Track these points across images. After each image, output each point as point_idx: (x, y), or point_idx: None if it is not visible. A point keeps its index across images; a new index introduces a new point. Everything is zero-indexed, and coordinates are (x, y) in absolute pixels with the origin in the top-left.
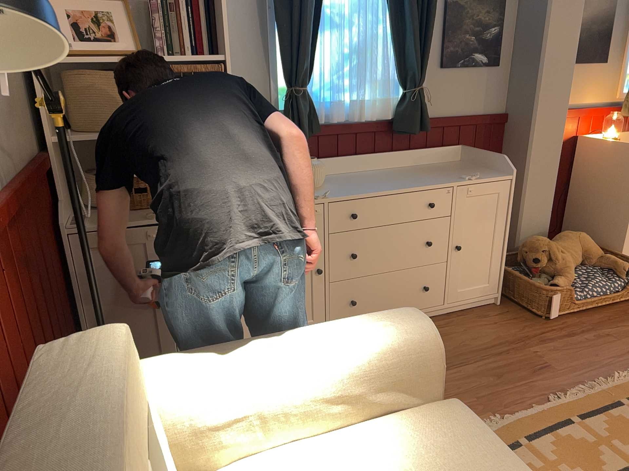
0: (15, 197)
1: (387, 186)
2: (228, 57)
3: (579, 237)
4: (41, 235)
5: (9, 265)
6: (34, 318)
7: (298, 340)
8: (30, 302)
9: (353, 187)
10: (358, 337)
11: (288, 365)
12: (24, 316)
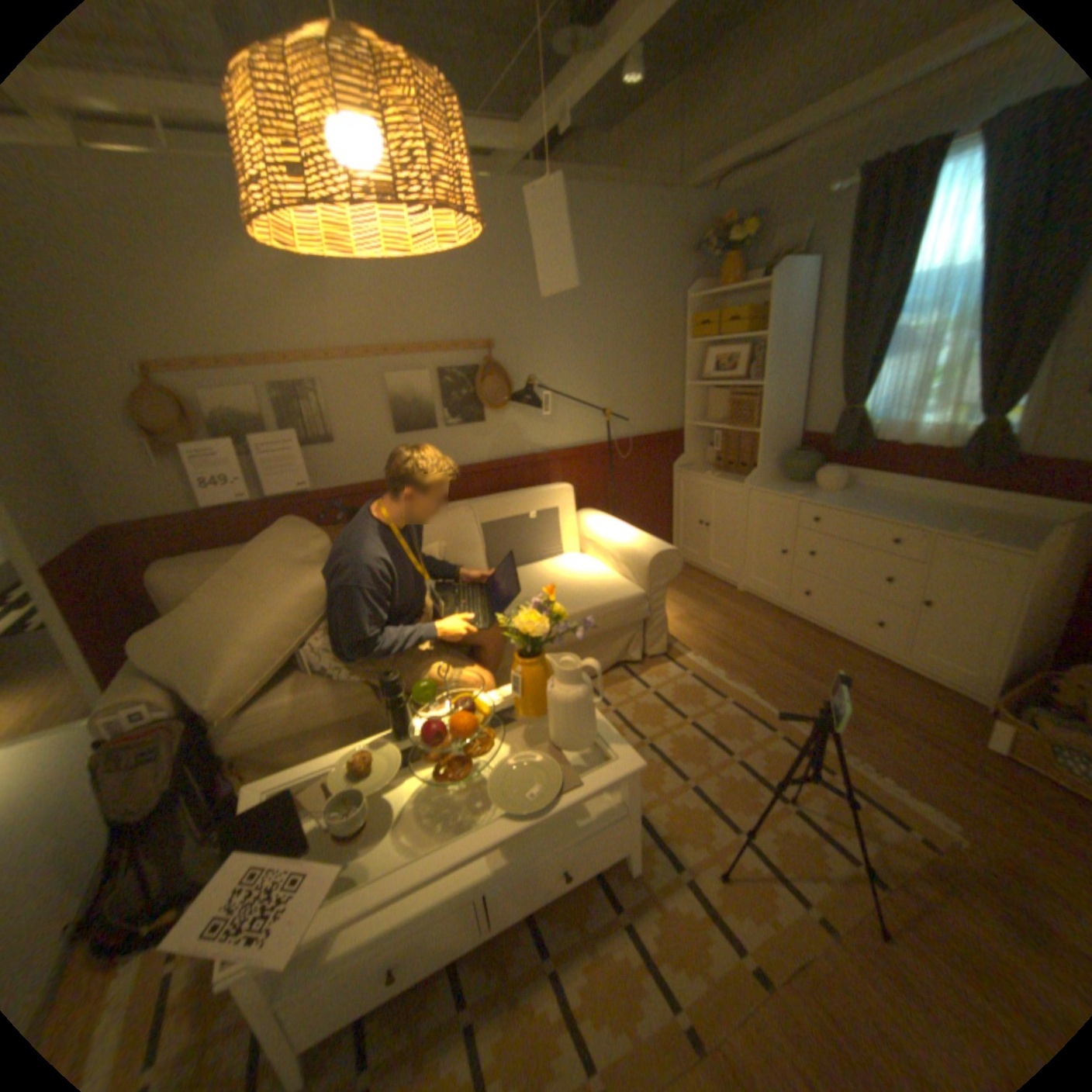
0: (616, 445)
1: (865, 509)
2: (770, 384)
3: None
4: (649, 466)
5: (602, 469)
6: (615, 494)
7: (625, 531)
8: (615, 487)
9: (842, 501)
10: (634, 541)
11: (610, 534)
12: (605, 489)
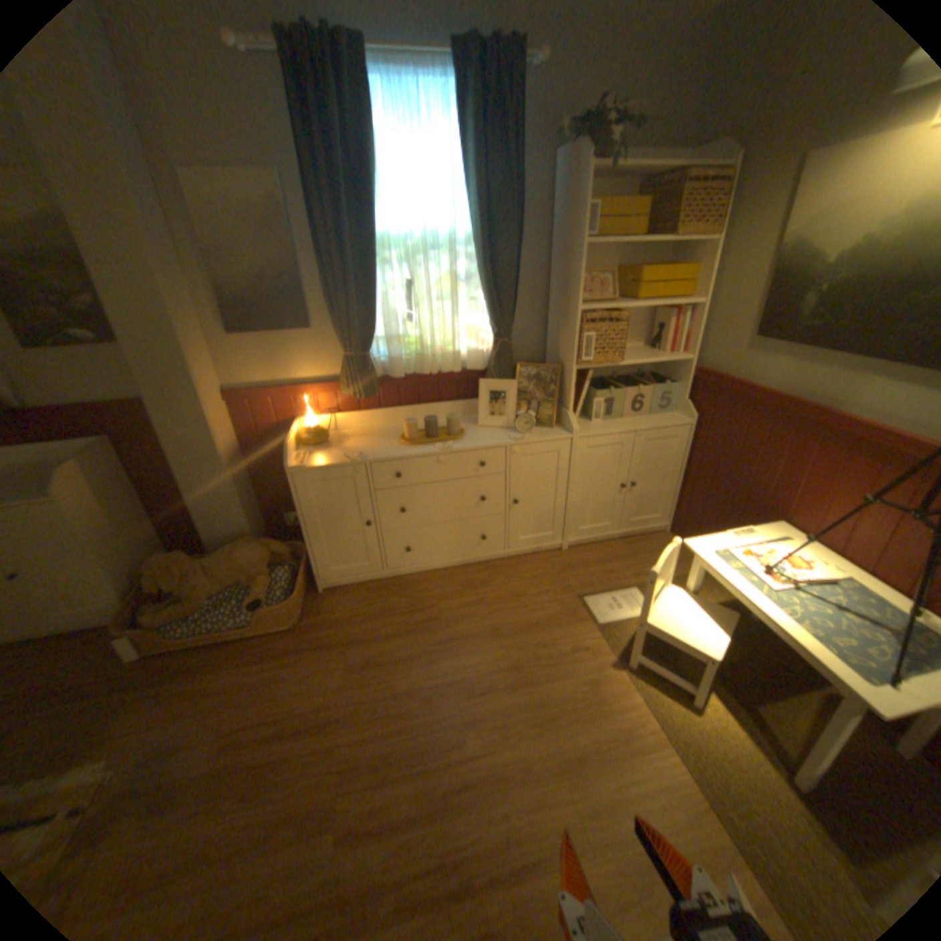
0: None
1: None
2: None
3: (234, 553)
4: None
5: None
6: None
7: None
8: None
9: None
10: None
11: None
12: None
